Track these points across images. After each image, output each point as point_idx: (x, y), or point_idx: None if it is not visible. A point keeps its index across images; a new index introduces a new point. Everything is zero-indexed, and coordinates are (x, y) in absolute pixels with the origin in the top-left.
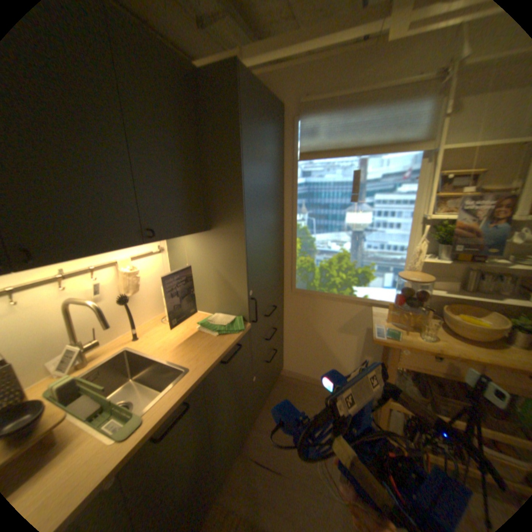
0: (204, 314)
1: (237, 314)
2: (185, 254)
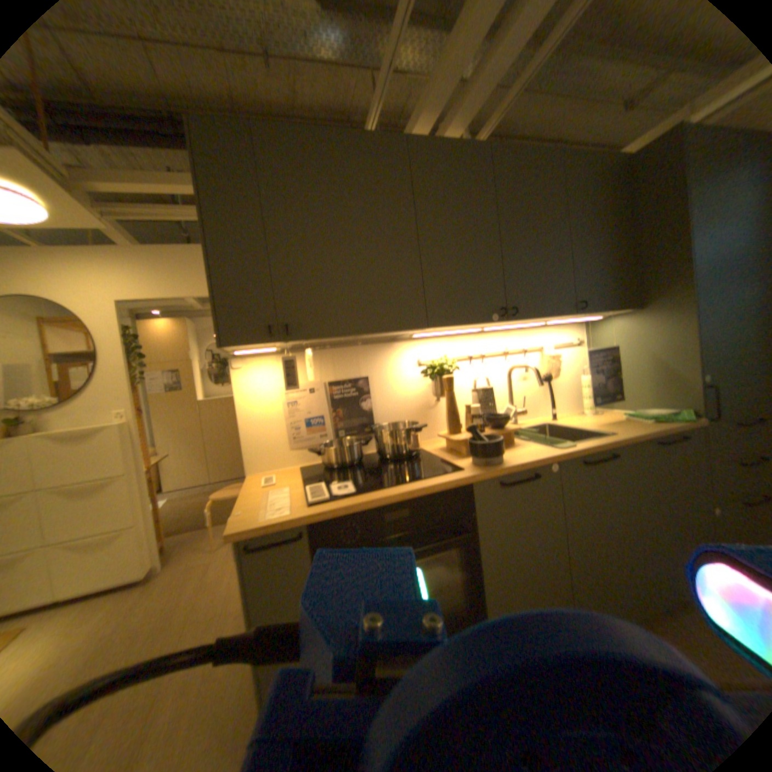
0: (631, 411)
1: (684, 407)
2: (608, 343)
